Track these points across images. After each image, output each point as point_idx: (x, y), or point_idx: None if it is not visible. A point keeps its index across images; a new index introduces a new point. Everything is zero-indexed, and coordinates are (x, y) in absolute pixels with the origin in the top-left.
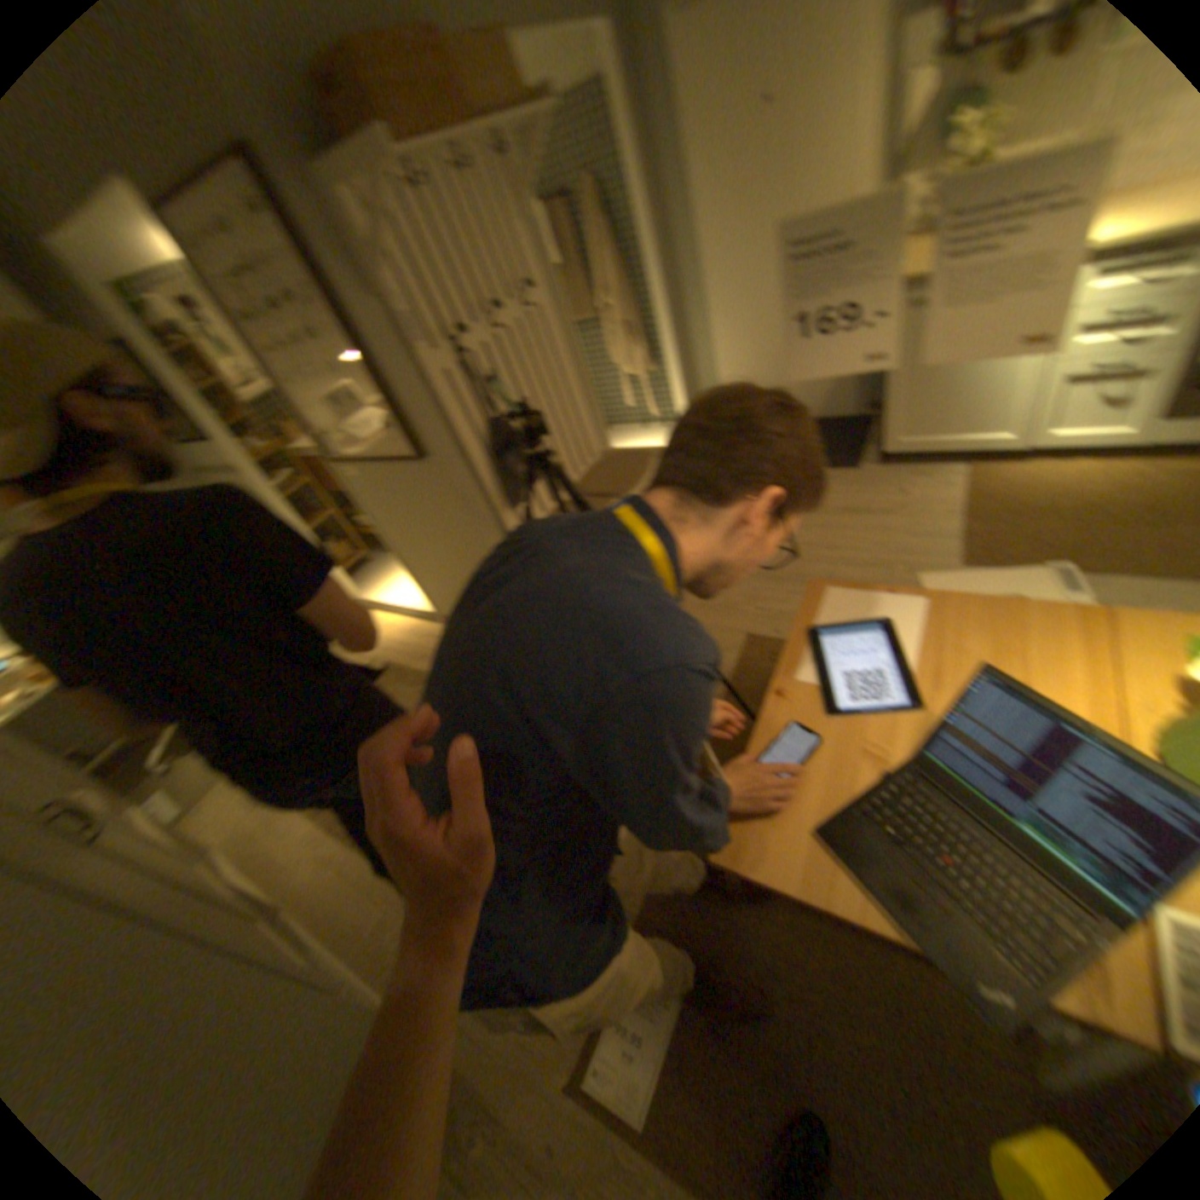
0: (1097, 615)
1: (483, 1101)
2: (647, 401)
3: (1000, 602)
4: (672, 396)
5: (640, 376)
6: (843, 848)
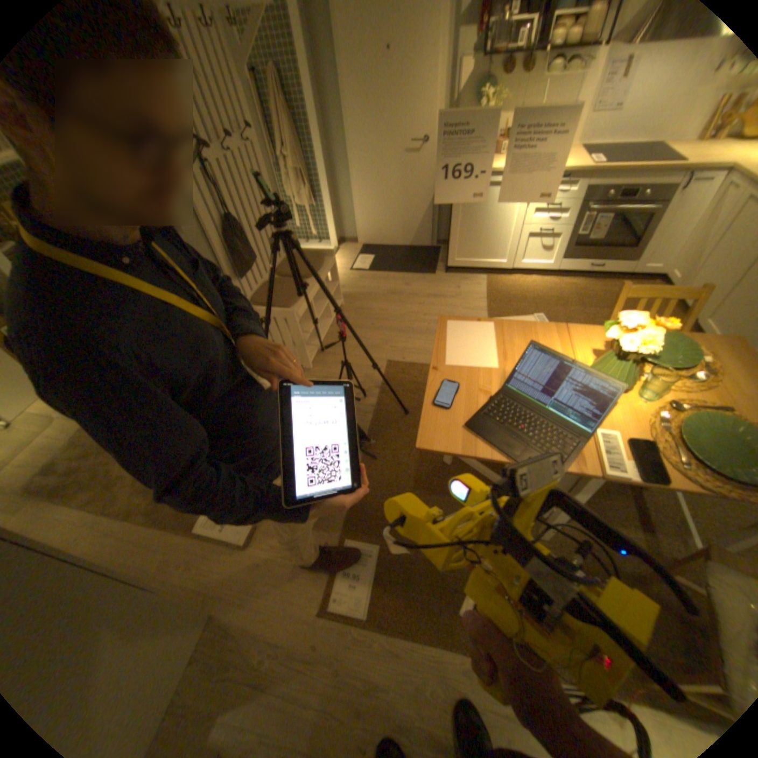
0: (563, 327)
1: (265, 638)
2: (312, 225)
3: (526, 324)
4: (327, 223)
5: (307, 208)
6: (478, 431)
